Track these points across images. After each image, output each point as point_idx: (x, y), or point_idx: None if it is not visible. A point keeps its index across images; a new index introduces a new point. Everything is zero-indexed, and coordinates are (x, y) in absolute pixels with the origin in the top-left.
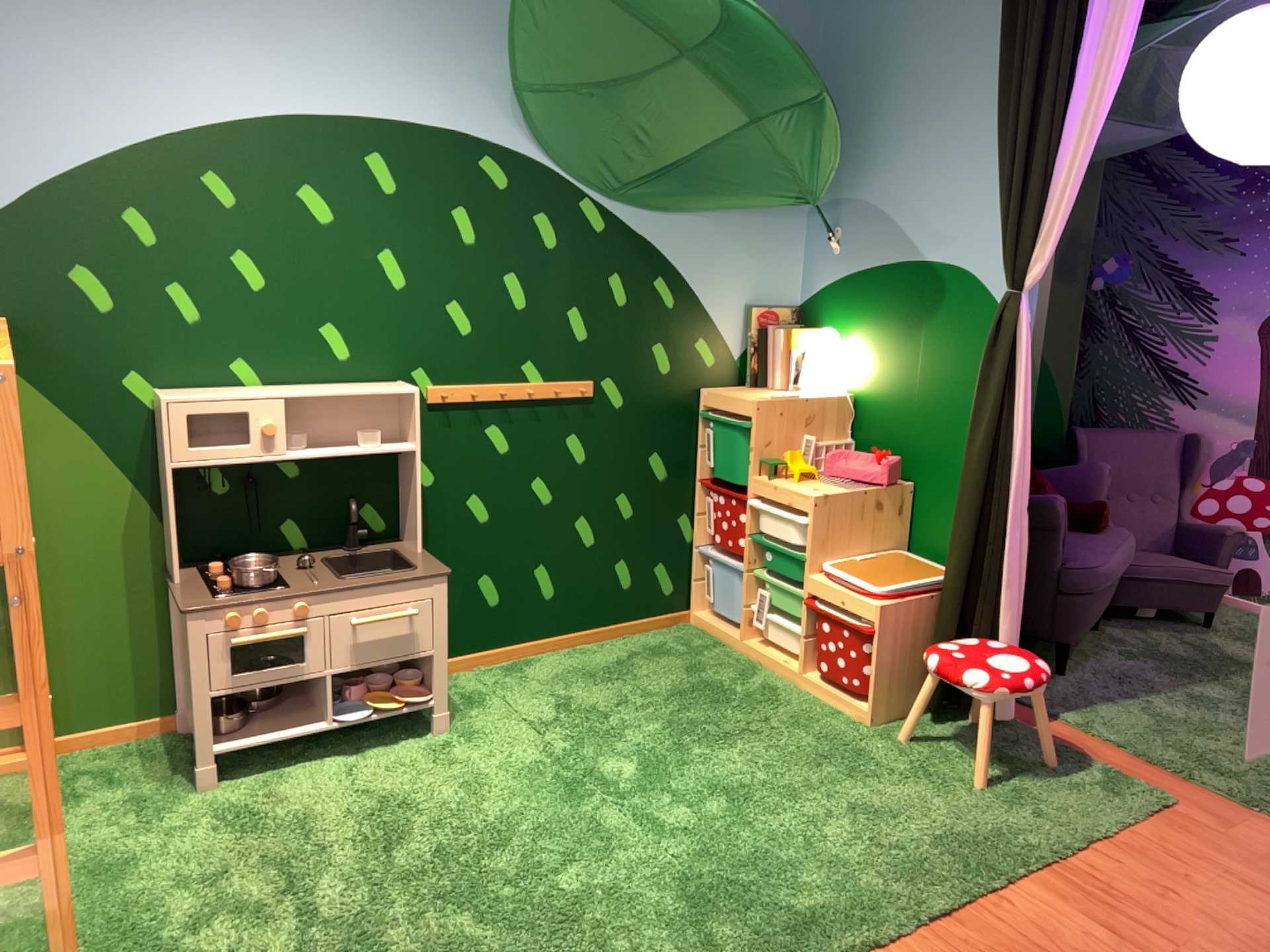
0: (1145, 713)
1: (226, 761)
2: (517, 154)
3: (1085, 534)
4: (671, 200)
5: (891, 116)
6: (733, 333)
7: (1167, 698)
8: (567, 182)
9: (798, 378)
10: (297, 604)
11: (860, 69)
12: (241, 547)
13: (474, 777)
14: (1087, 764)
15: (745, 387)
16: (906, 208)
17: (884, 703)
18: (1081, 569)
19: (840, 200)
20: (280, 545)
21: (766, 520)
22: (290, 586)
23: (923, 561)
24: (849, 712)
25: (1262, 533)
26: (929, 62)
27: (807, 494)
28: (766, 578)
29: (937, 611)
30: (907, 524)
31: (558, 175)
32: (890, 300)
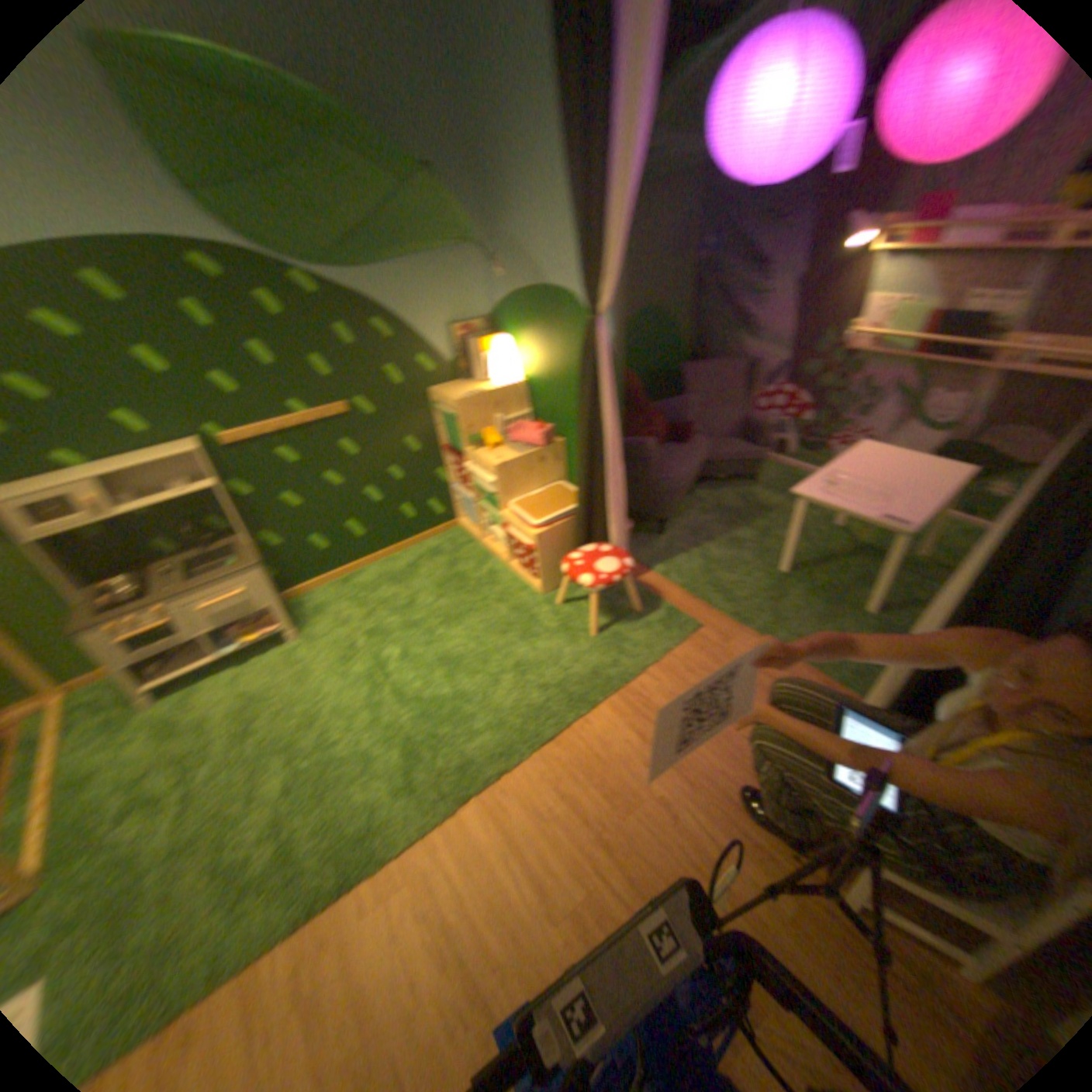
0: (707, 564)
1: (144, 701)
2: (208, 240)
3: (682, 451)
4: (361, 254)
5: (513, 154)
6: (443, 345)
7: (723, 549)
8: (265, 255)
9: (490, 372)
10: (145, 614)
11: (487, 107)
12: (120, 566)
13: (300, 681)
14: (663, 612)
15: (460, 382)
16: (534, 238)
17: (552, 584)
18: (673, 481)
19: (495, 231)
20: (148, 558)
21: (478, 477)
22: (139, 602)
23: (574, 492)
24: (533, 591)
25: (799, 420)
26: (528, 97)
27: (492, 465)
28: (485, 510)
29: (576, 532)
30: (567, 466)
31: (254, 251)
32: (536, 312)
